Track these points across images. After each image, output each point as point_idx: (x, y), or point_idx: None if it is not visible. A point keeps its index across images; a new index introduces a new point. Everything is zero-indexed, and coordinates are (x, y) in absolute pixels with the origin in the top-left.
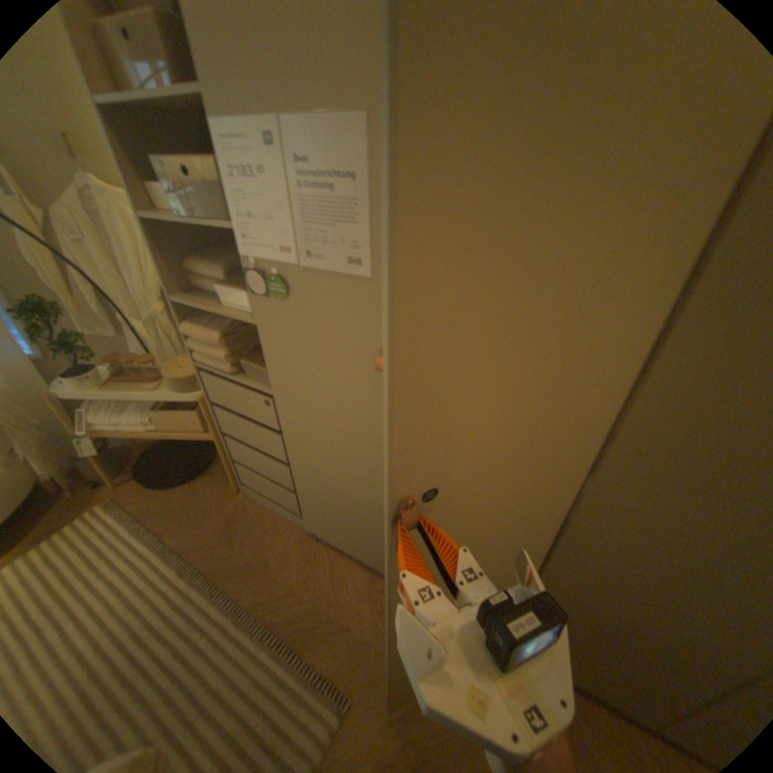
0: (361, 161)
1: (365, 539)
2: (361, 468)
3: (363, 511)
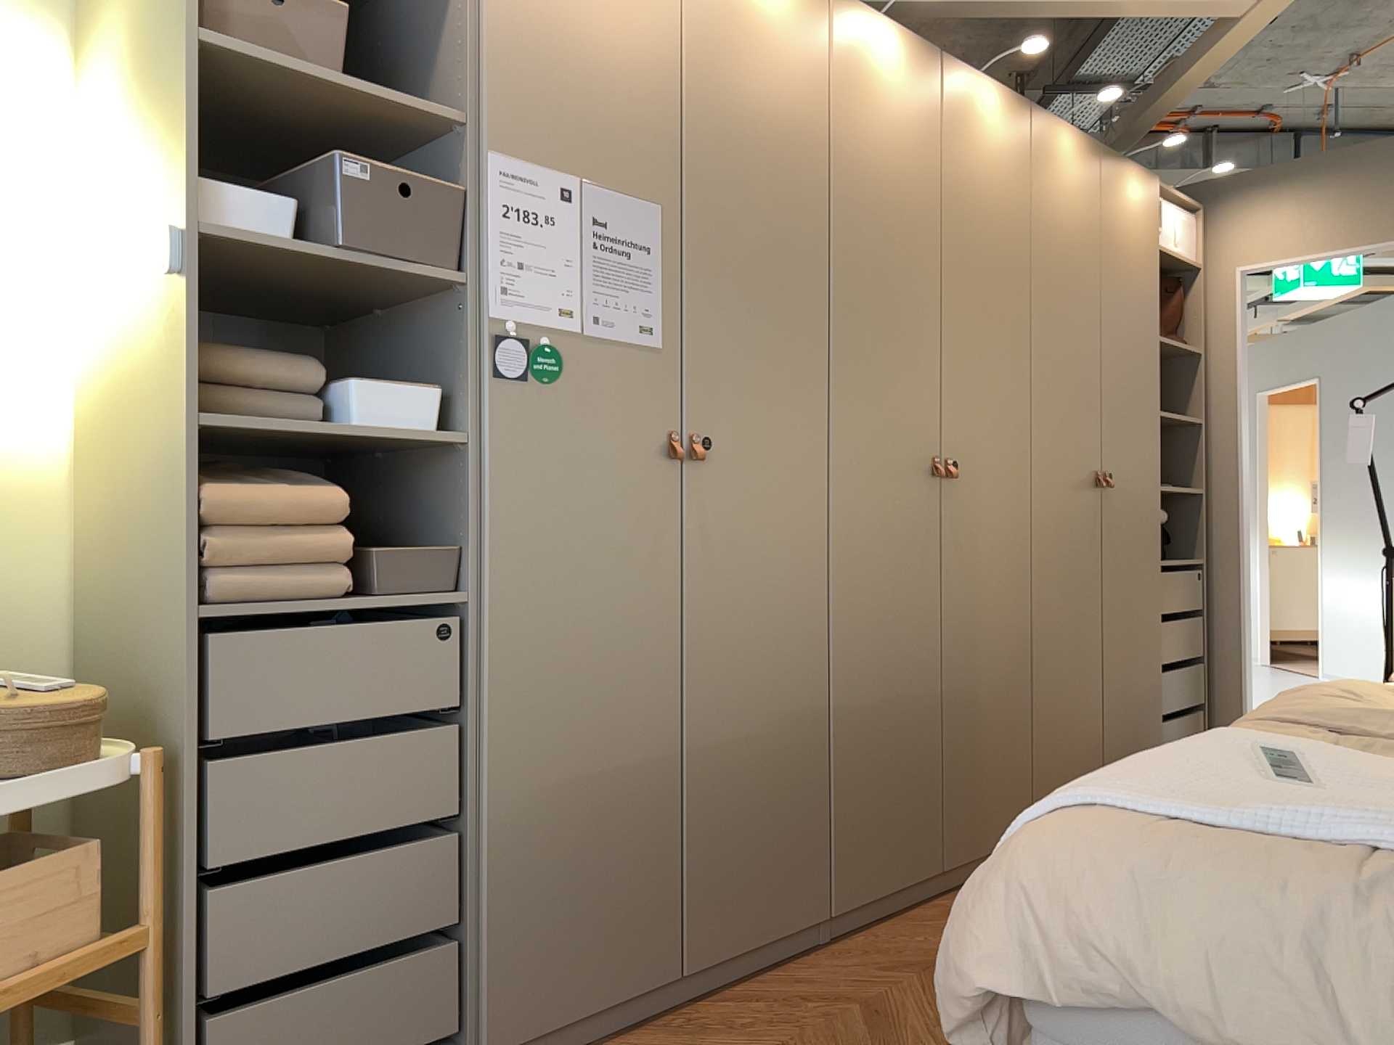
0: (654, 238)
1: (636, 895)
2: (635, 673)
3: (635, 796)
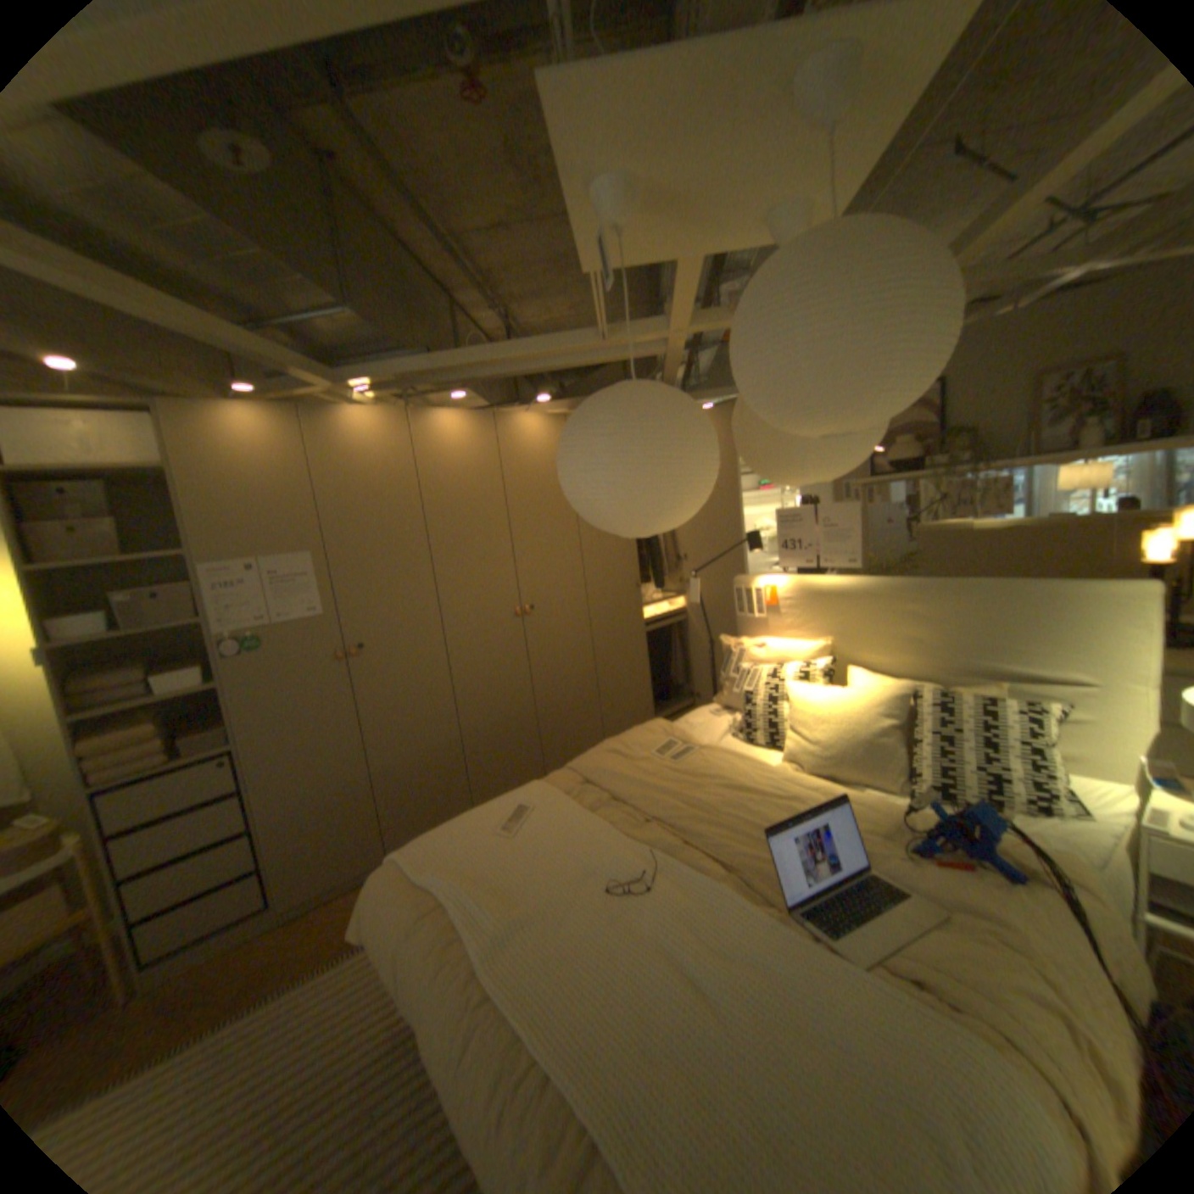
0: (309, 570)
1: (353, 839)
2: (335, 755)
3: (345, 802)
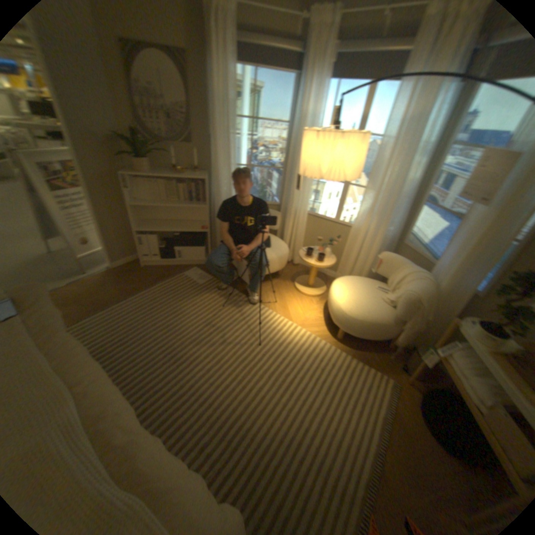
0: None
1: None
2: None
3: None
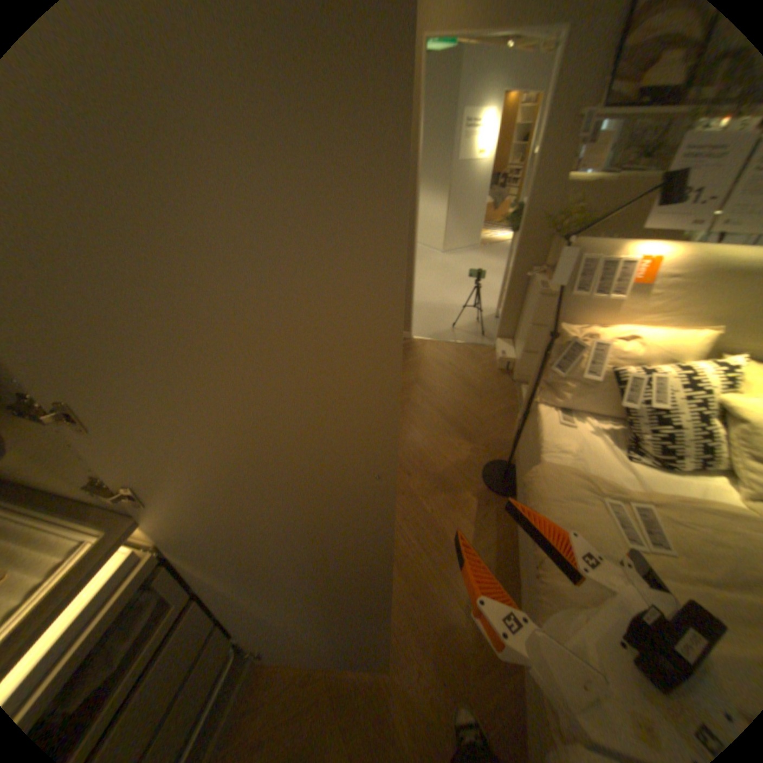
0: None
1: None
2: None
3: None
